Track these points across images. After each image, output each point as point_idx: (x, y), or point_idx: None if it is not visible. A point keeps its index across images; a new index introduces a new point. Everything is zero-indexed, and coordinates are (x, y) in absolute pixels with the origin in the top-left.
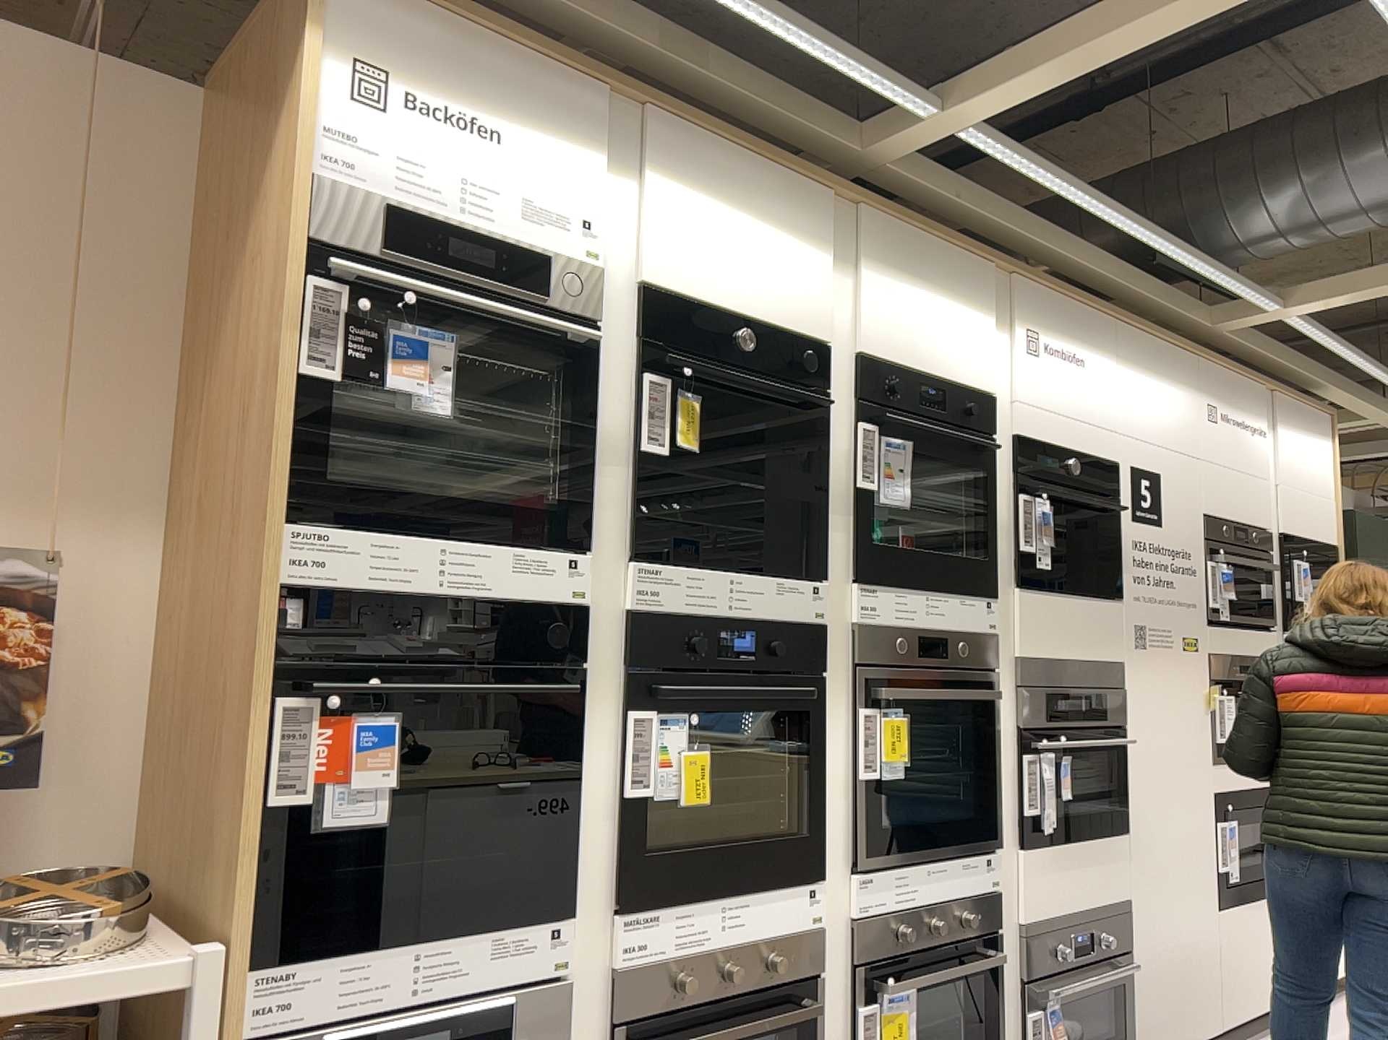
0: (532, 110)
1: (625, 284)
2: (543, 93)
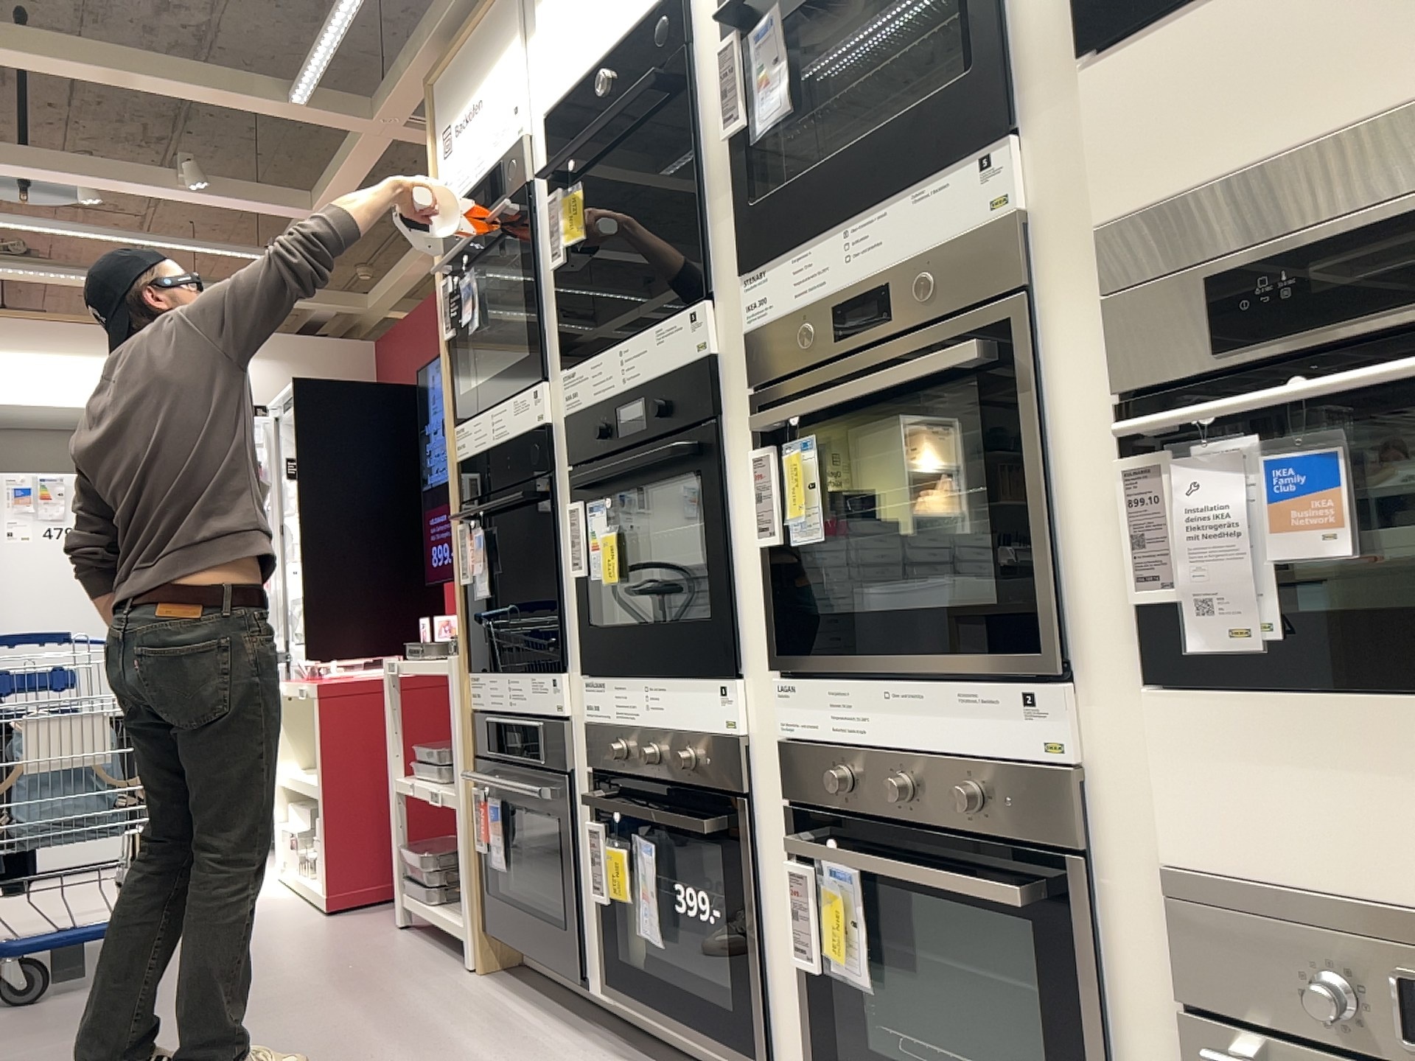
0: (483, 55)
1: (540, 123)
2: (485, 31)
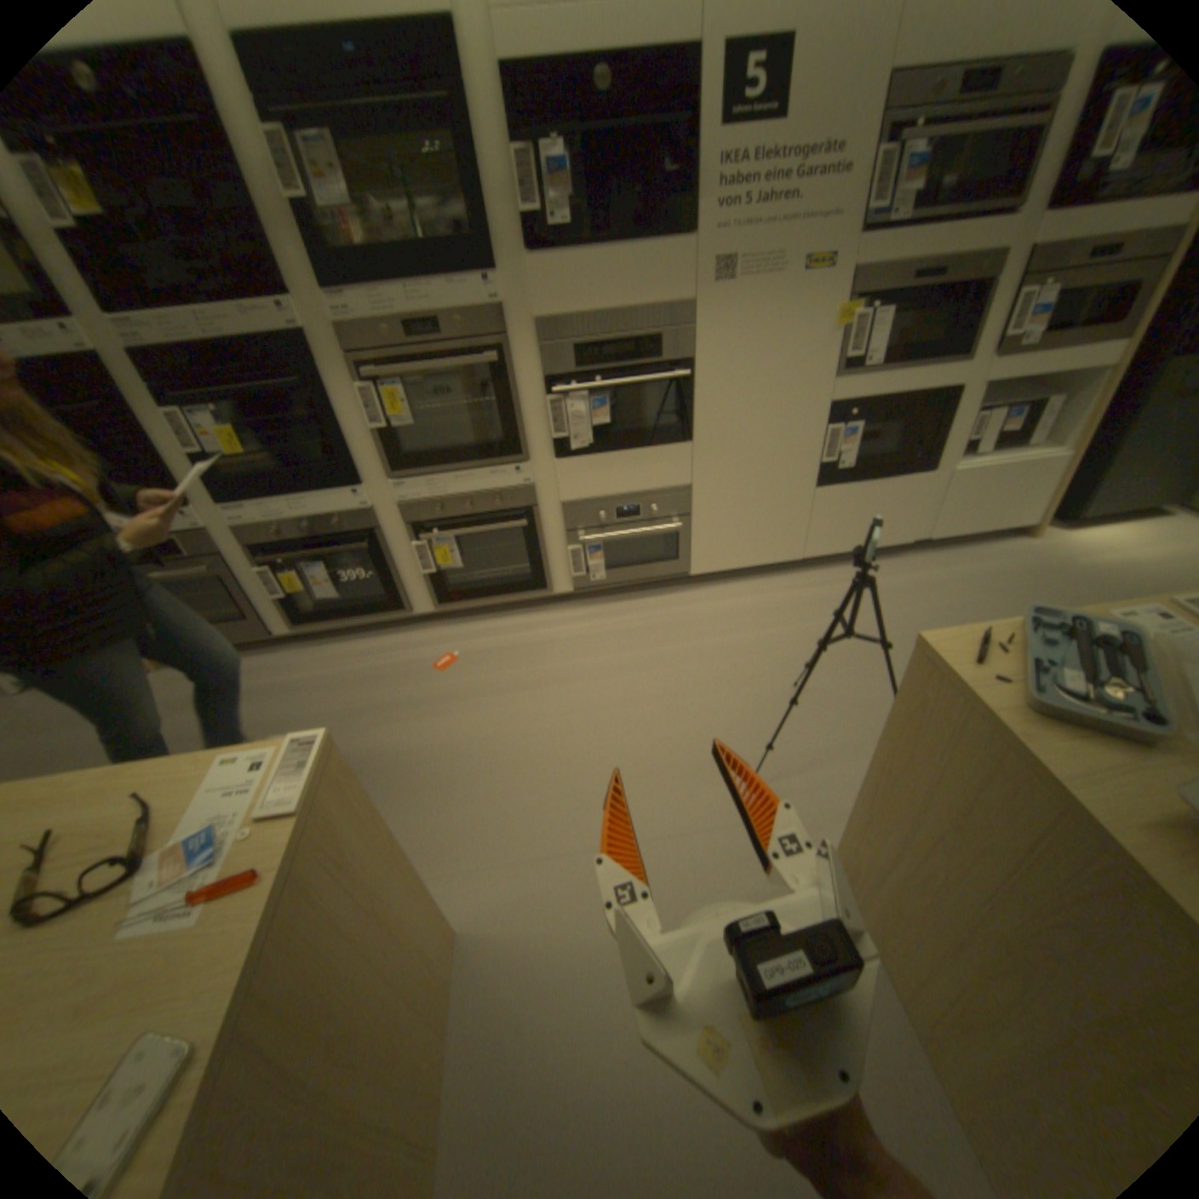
0: None
1: None
2: None
